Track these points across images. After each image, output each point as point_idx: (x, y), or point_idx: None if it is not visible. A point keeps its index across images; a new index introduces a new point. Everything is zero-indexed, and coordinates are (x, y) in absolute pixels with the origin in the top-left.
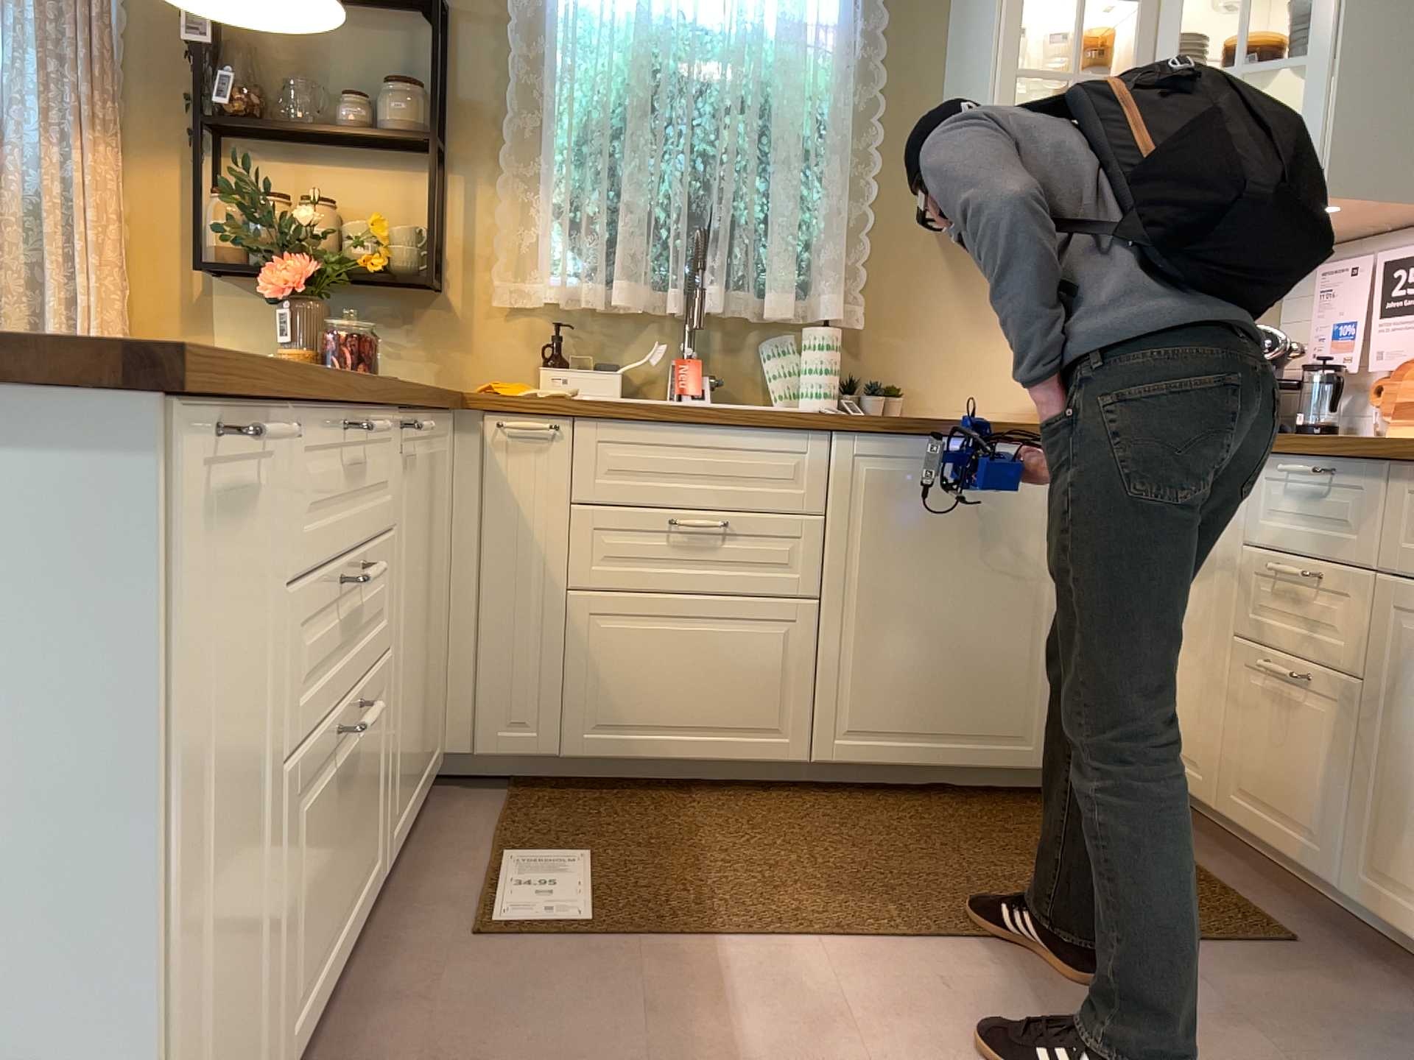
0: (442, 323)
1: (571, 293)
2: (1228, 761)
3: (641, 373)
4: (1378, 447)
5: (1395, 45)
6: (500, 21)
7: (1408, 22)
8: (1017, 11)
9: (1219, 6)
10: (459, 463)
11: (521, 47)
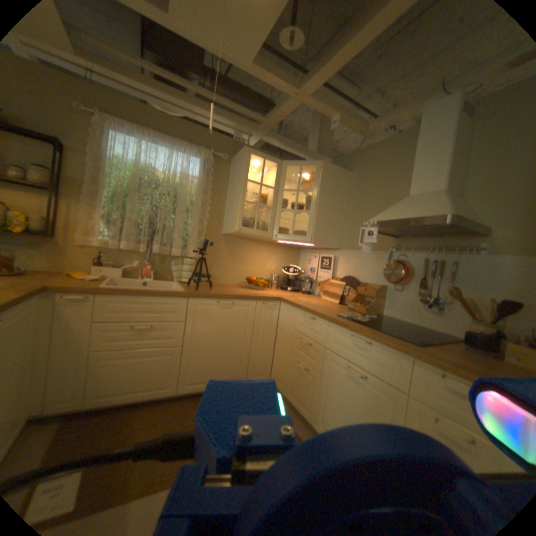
0: (51, 249)
1: (105, 243)
2: (287, 383)
3: (129, 269)
4: (326, 316)
5: (326, 211)
6: (82, 153)
7: (328, 206)
8: (244, 183)
9: (289, 190)
10: (43, 311)
11: (89, 163)
